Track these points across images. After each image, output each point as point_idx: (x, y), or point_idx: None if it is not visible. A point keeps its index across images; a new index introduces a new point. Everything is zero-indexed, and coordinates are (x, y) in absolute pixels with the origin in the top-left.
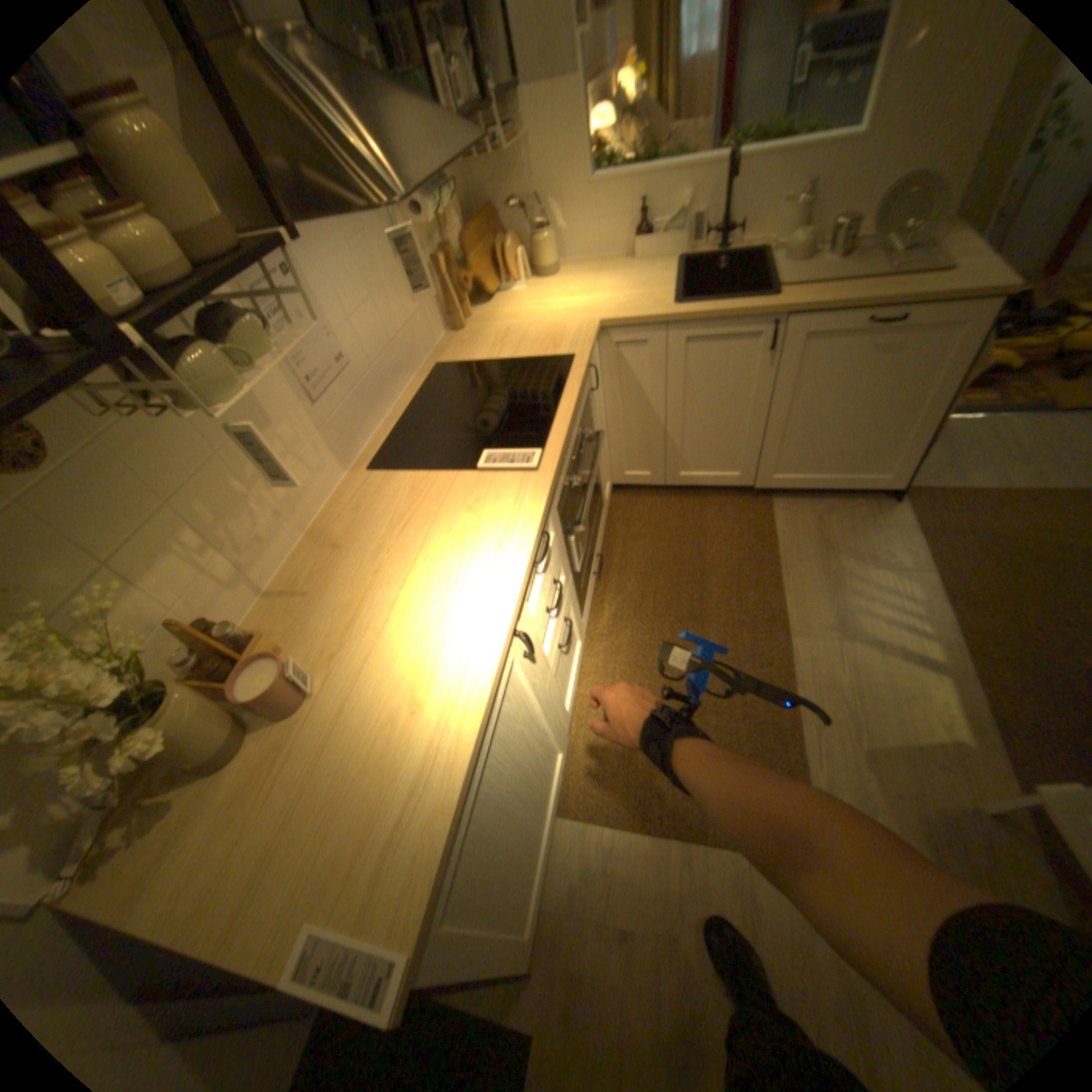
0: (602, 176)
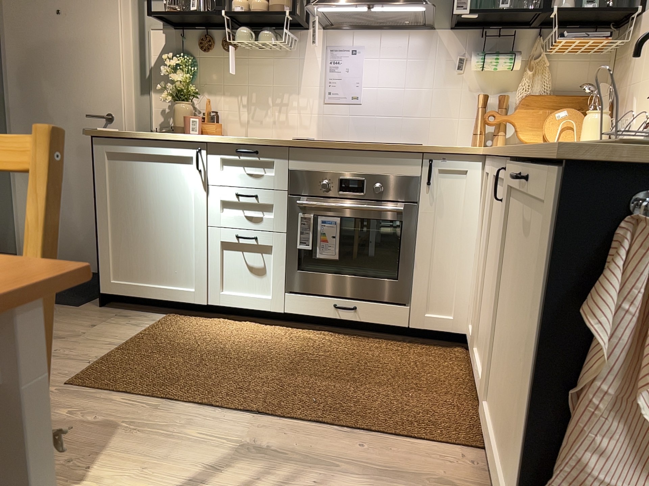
0: None
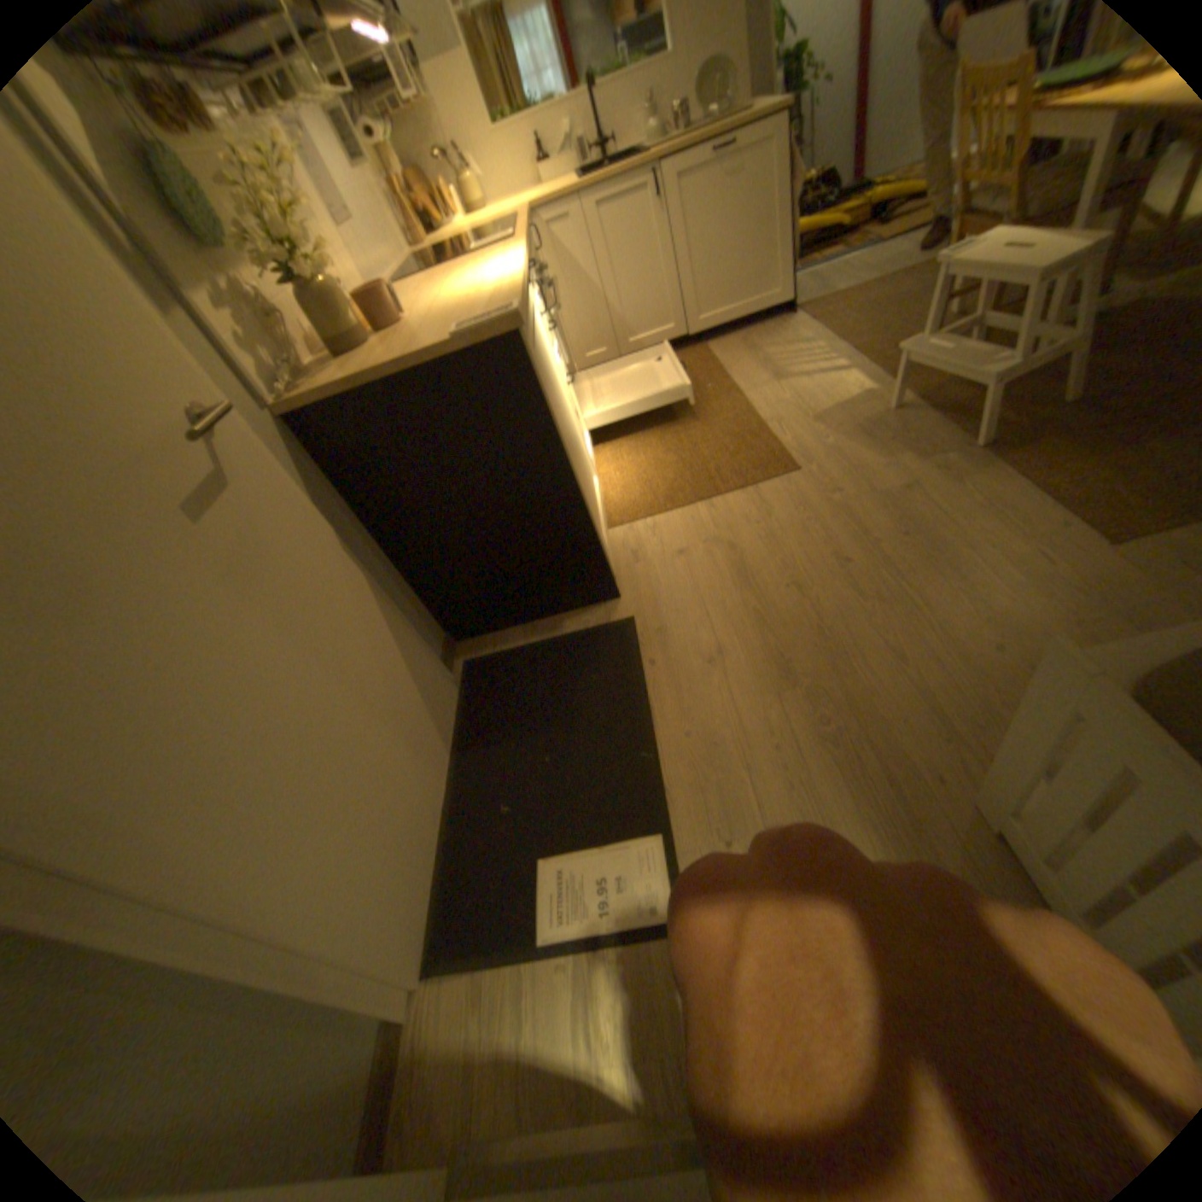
0: (499, 122)
